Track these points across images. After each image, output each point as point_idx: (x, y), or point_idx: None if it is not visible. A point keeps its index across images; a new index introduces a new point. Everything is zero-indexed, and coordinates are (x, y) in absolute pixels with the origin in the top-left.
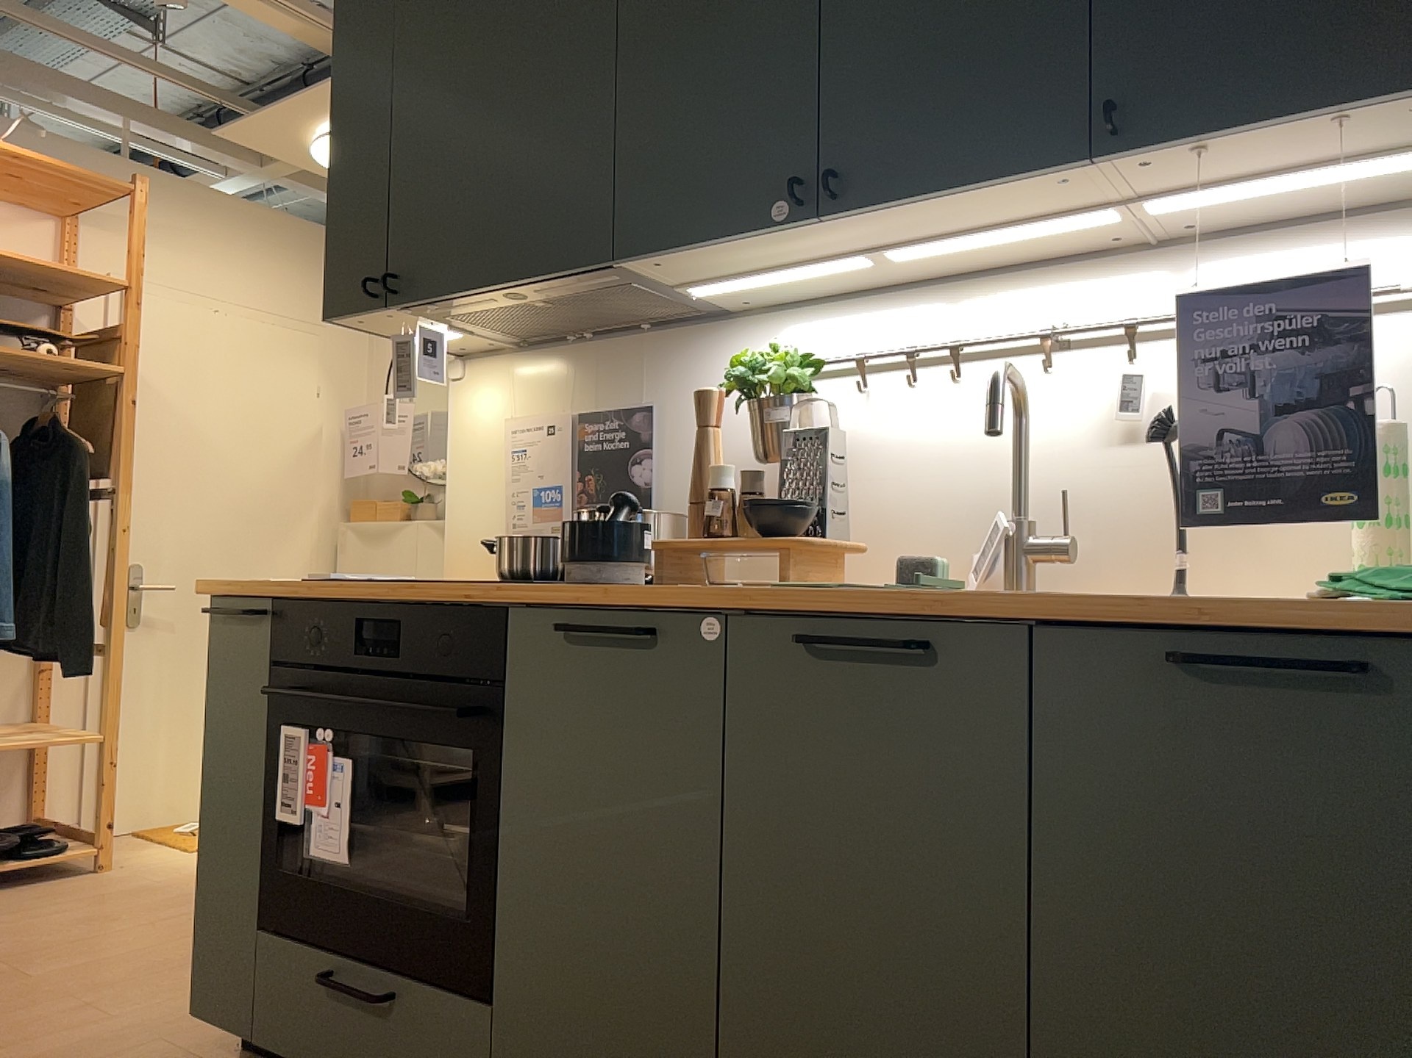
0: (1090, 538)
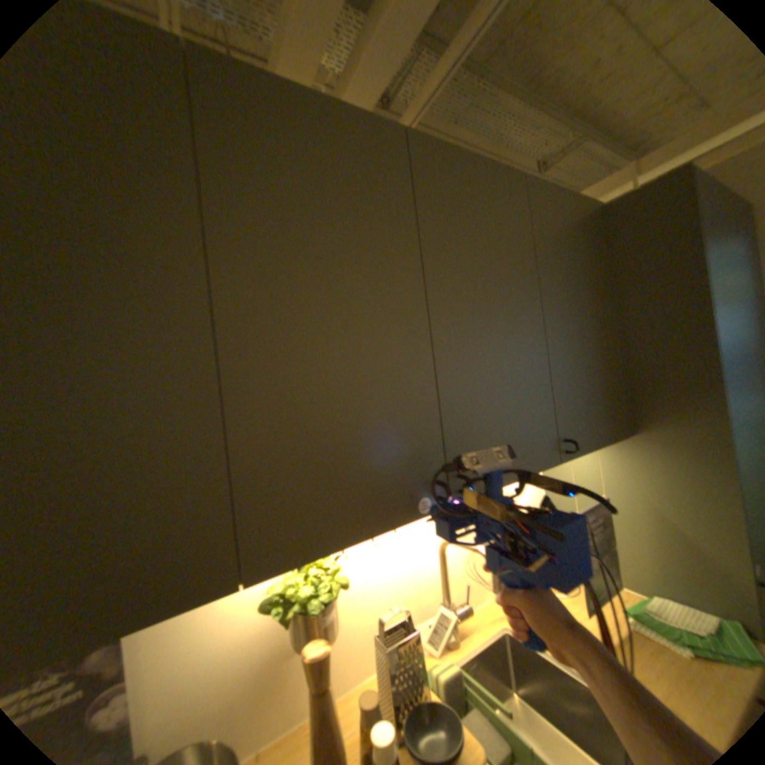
0: (457, 593)
